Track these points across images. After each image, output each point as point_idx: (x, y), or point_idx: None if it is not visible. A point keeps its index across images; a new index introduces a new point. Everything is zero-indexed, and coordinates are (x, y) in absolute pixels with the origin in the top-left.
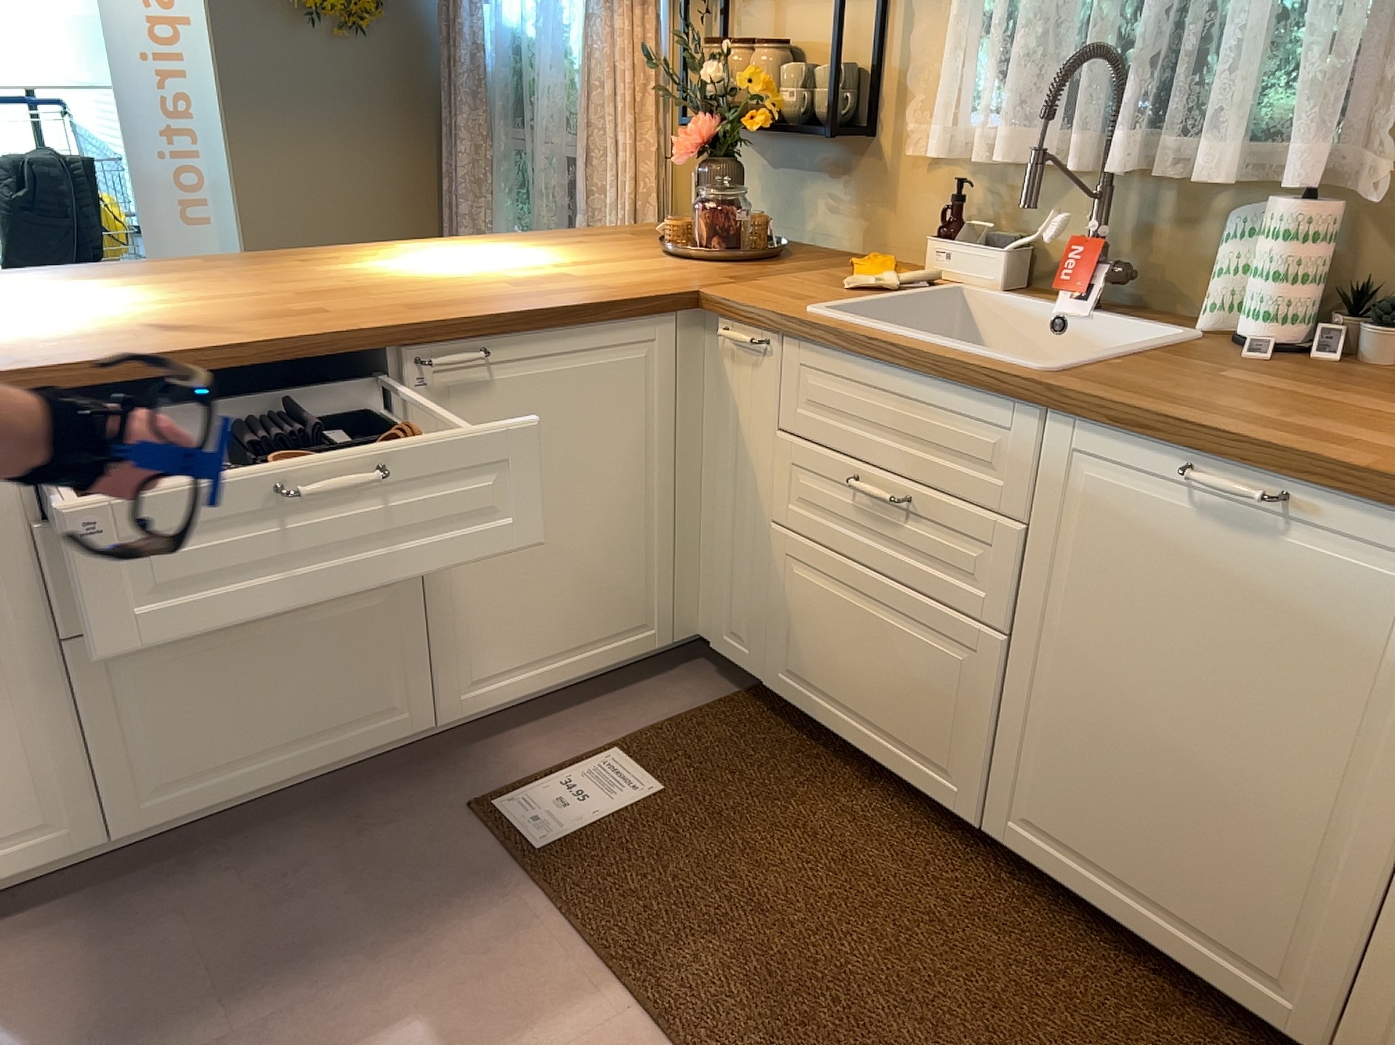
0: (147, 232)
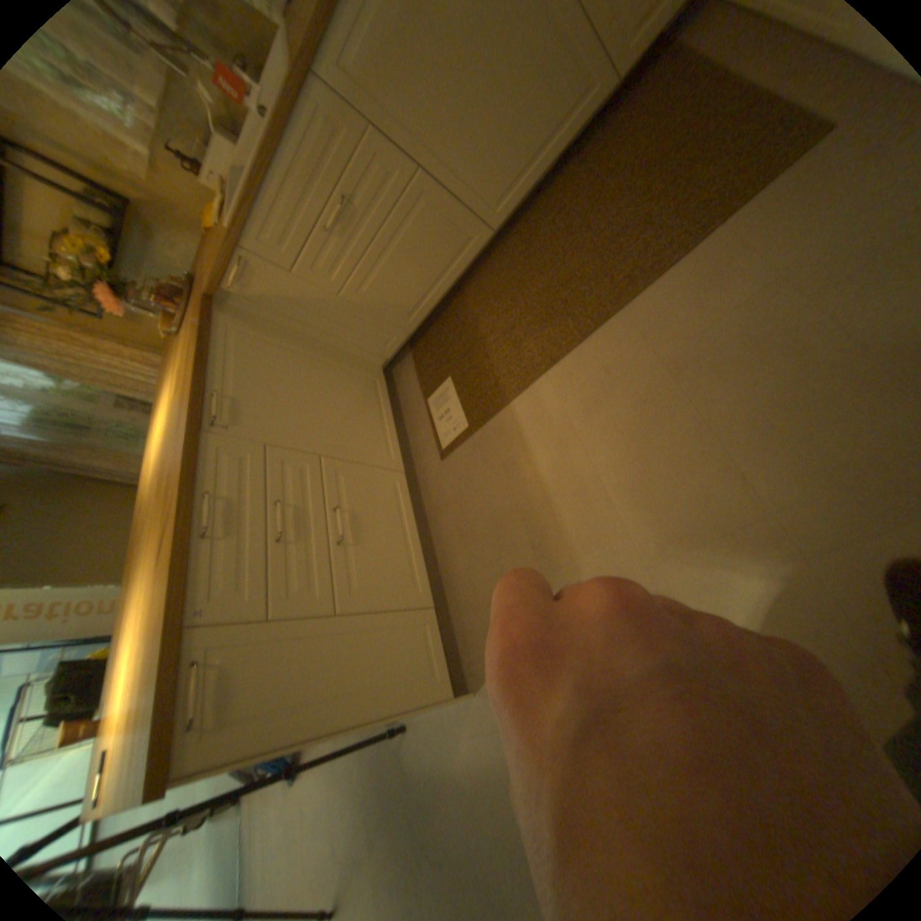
0: None
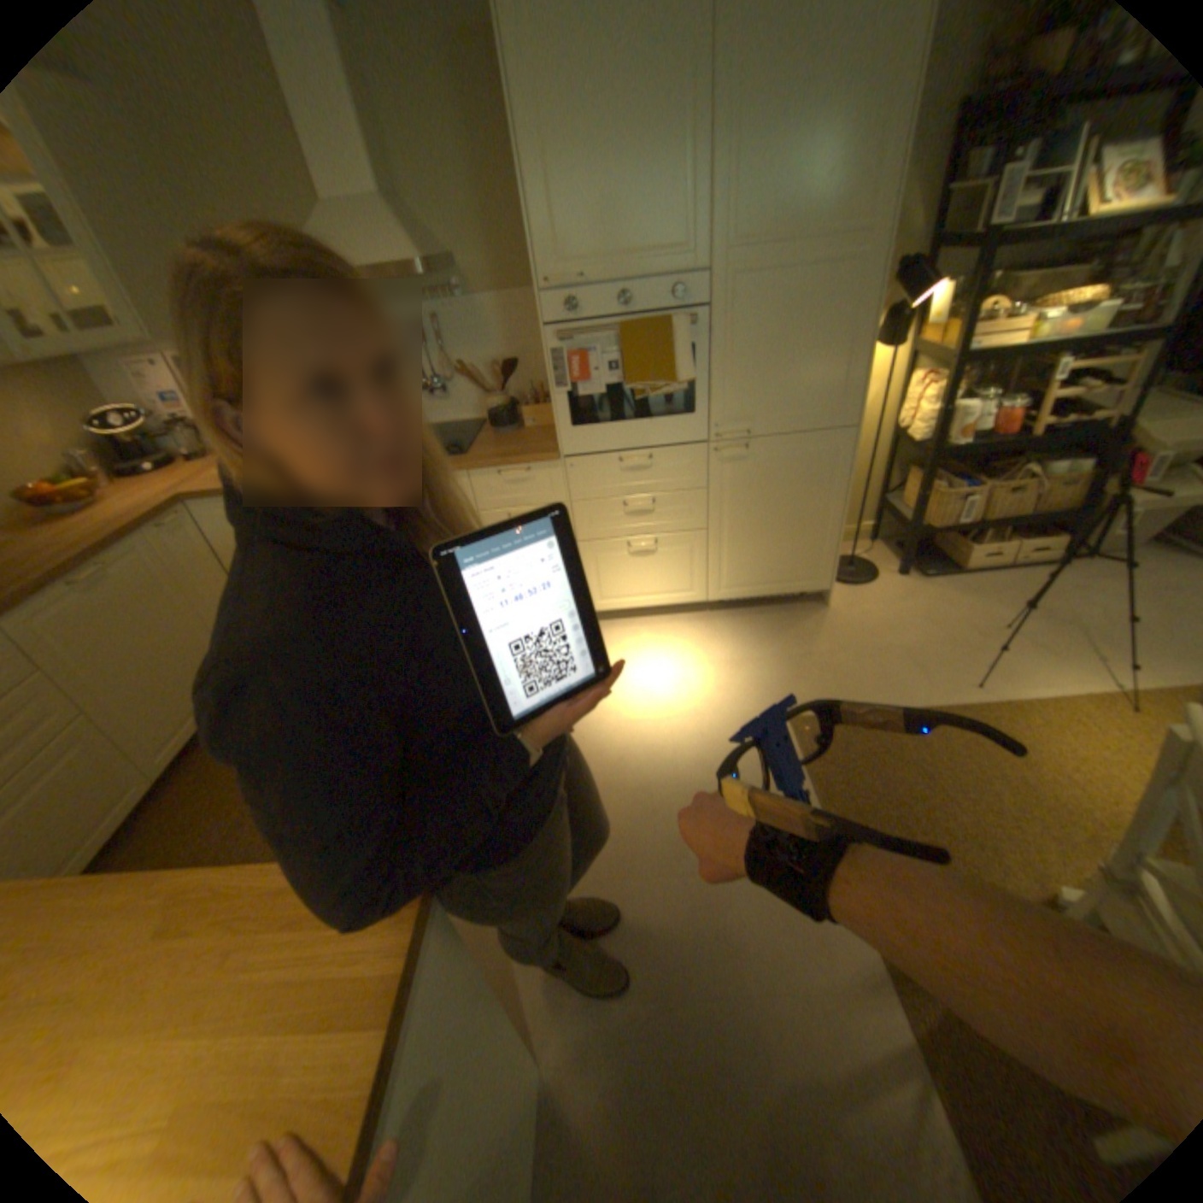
0: None
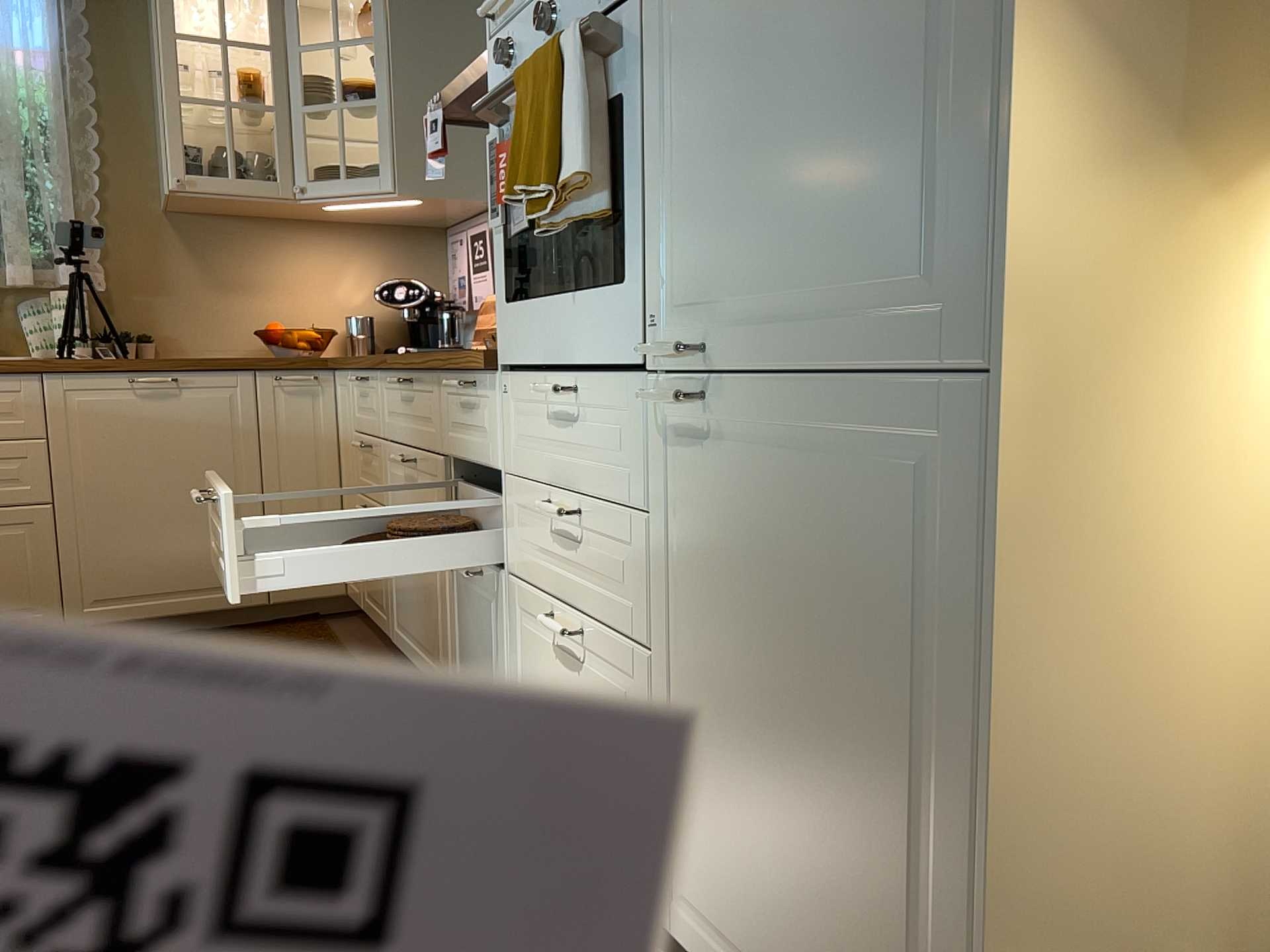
0: None
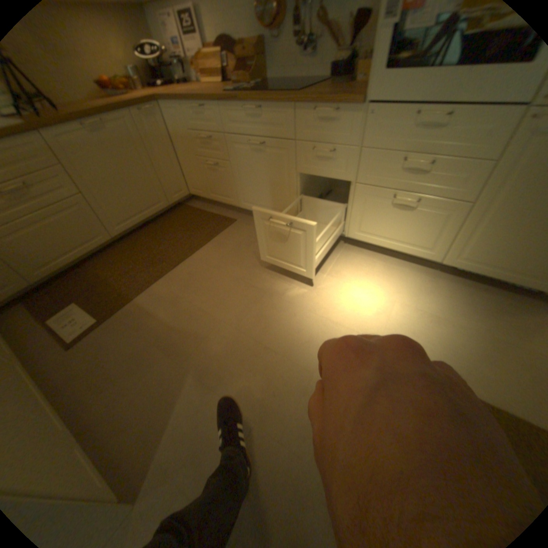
0: None
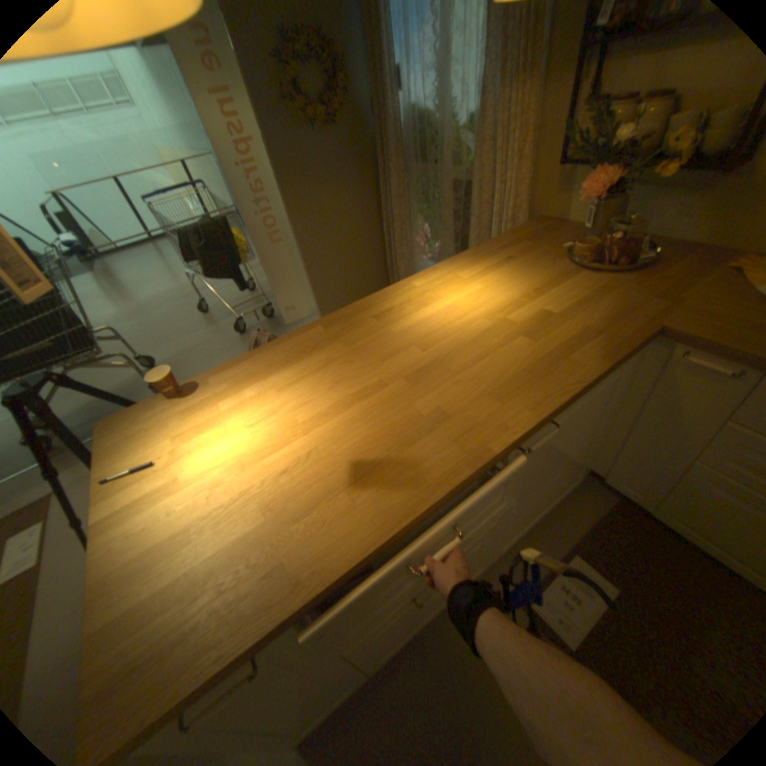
0: (256, 251)
